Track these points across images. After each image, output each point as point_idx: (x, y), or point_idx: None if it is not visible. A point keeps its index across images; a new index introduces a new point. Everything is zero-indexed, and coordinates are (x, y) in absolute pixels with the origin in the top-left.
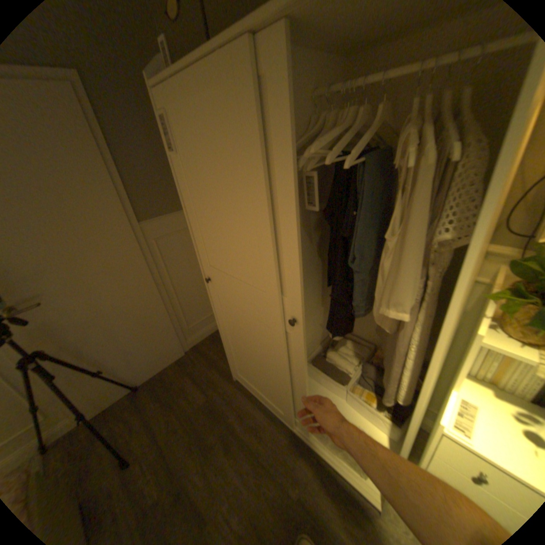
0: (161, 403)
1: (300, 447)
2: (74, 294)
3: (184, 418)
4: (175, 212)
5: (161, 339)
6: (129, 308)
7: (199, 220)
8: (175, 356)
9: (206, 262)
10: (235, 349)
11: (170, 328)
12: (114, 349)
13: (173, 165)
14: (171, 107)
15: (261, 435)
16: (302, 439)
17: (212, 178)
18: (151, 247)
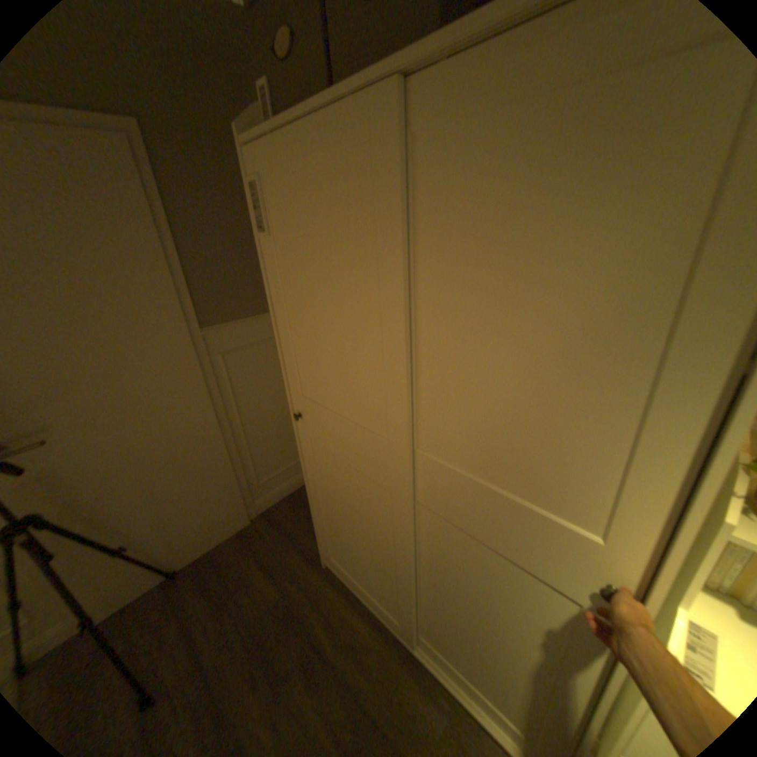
0: (212, 600)
1: (424, 681)
2: (98, 429)
3: (246, 626)
4: (253, 316)
5: (218, 500)
6: (175, 451)
7: (294, 330)
8: (236, 526)
9: (297, 391)
10: (329, 521)
11: (233, 483)
12: (148, 512)
13: (262, 252)
14: (269, 172)
15: (364, 659)
16: (427, 669)
17: (320, 272)
18: (216, 365)
